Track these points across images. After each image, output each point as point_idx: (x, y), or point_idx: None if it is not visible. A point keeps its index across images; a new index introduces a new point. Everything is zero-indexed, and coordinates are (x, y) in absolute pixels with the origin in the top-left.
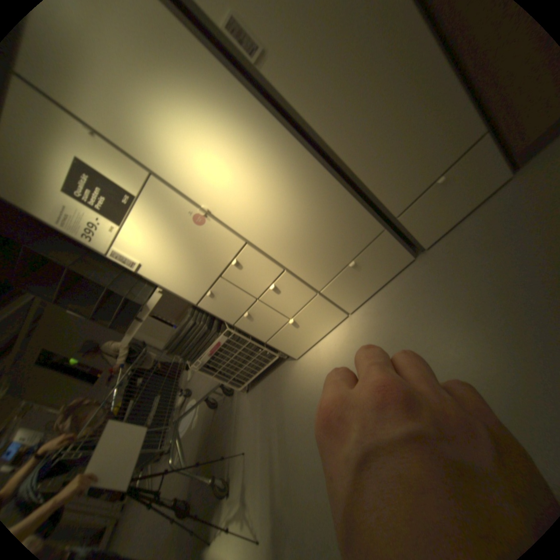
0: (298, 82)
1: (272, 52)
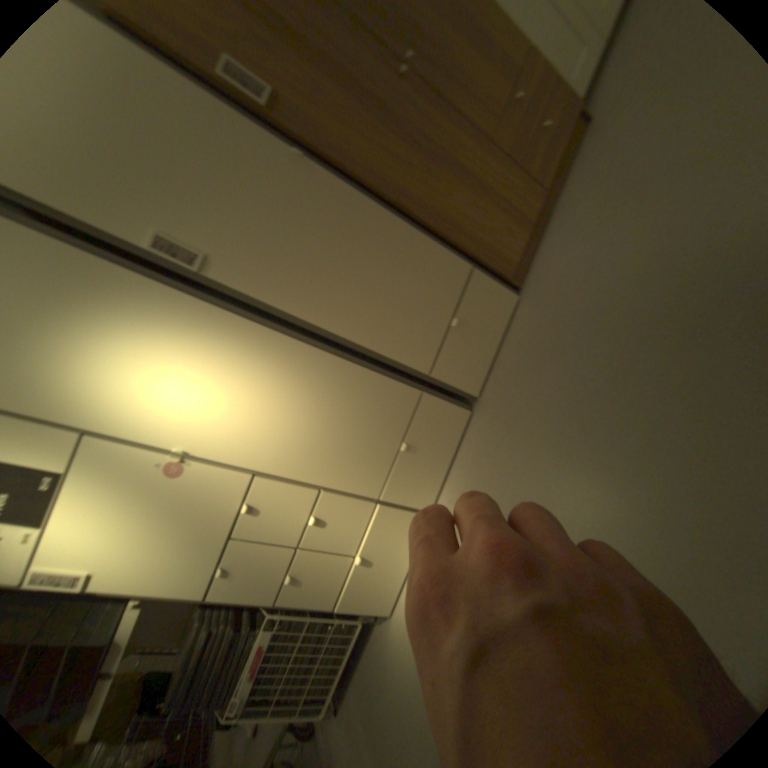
0: (257, 275)
1: (215, 256)
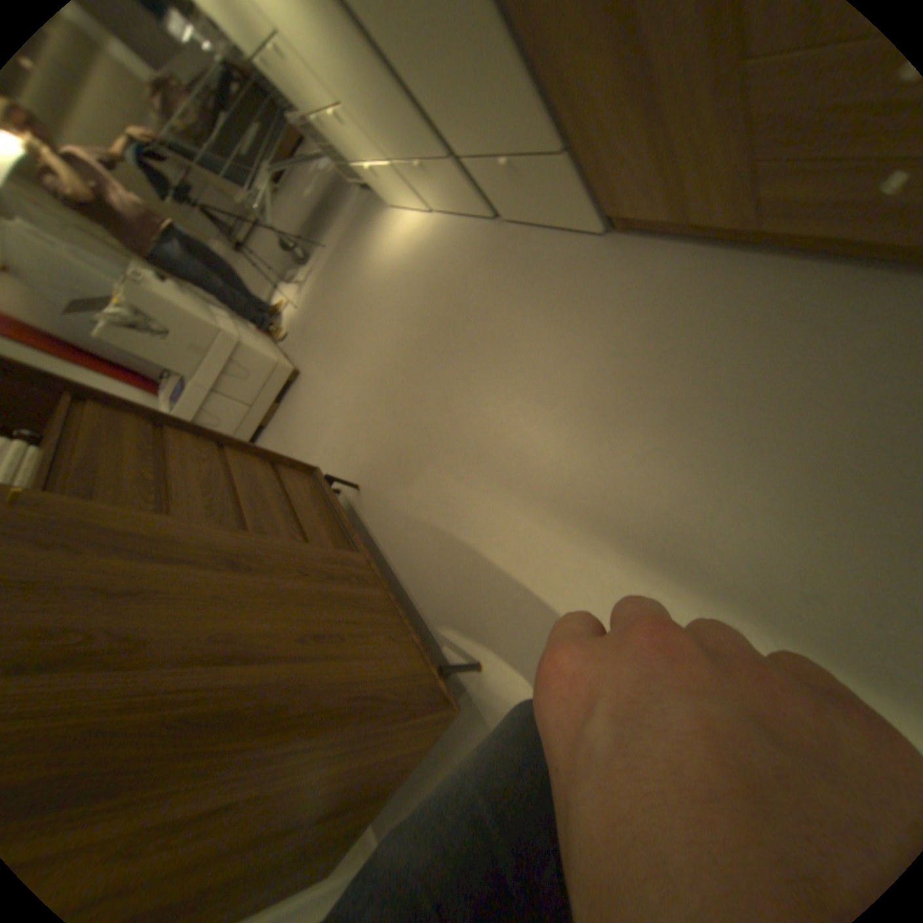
0: None
1: None
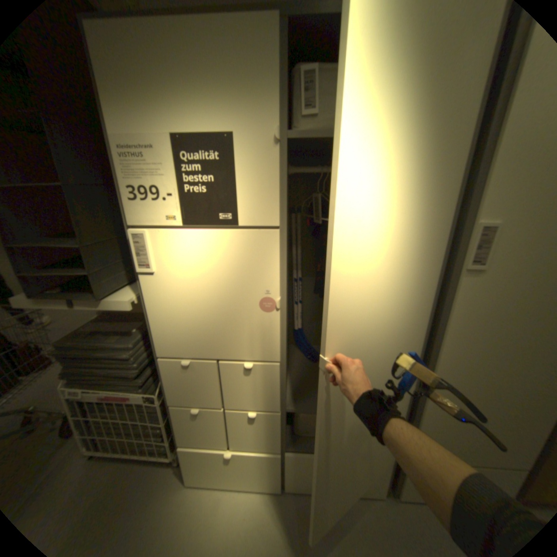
0: (475, 315)
1: (486, 279)
